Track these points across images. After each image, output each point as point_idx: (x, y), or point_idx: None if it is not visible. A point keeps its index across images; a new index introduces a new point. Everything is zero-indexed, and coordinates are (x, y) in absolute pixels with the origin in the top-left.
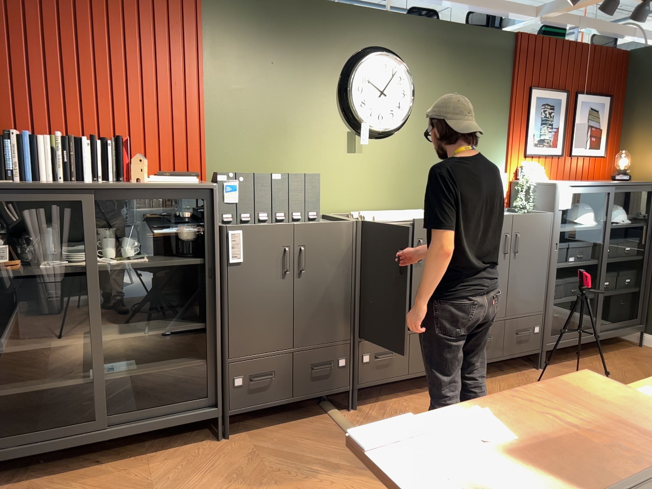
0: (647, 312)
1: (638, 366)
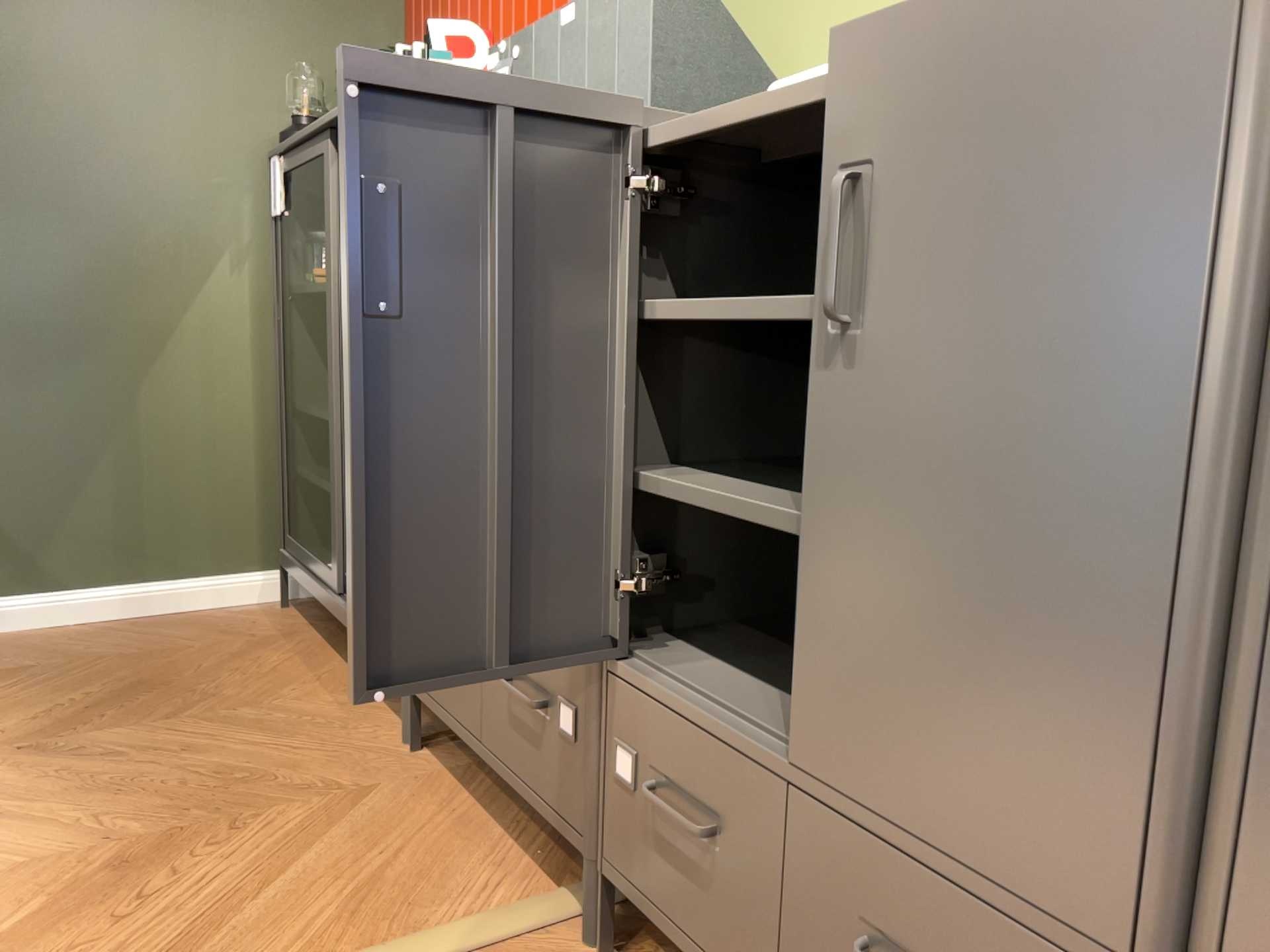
0: None
1: None
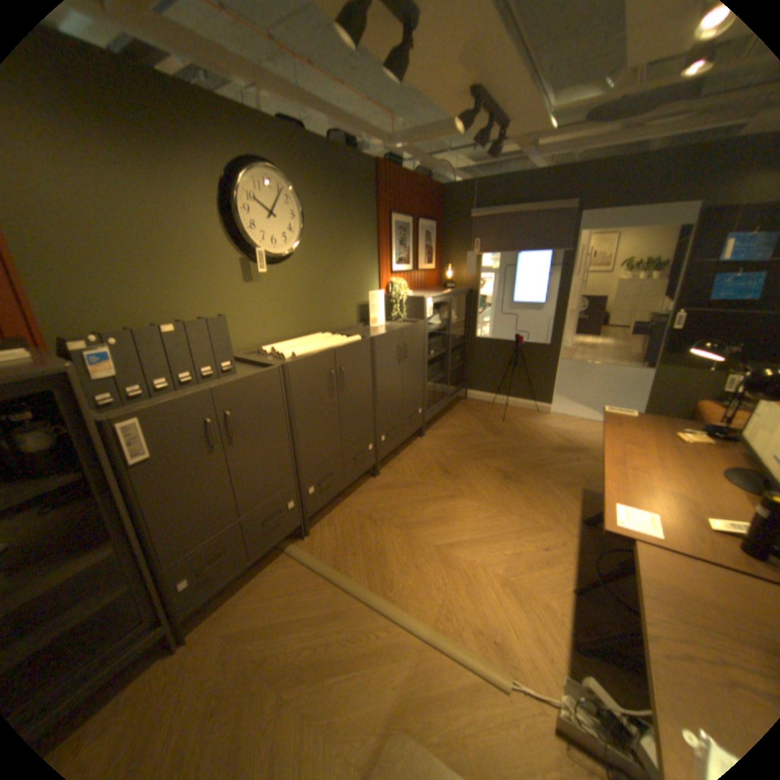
0: (468, 377)
1: (473, 416)
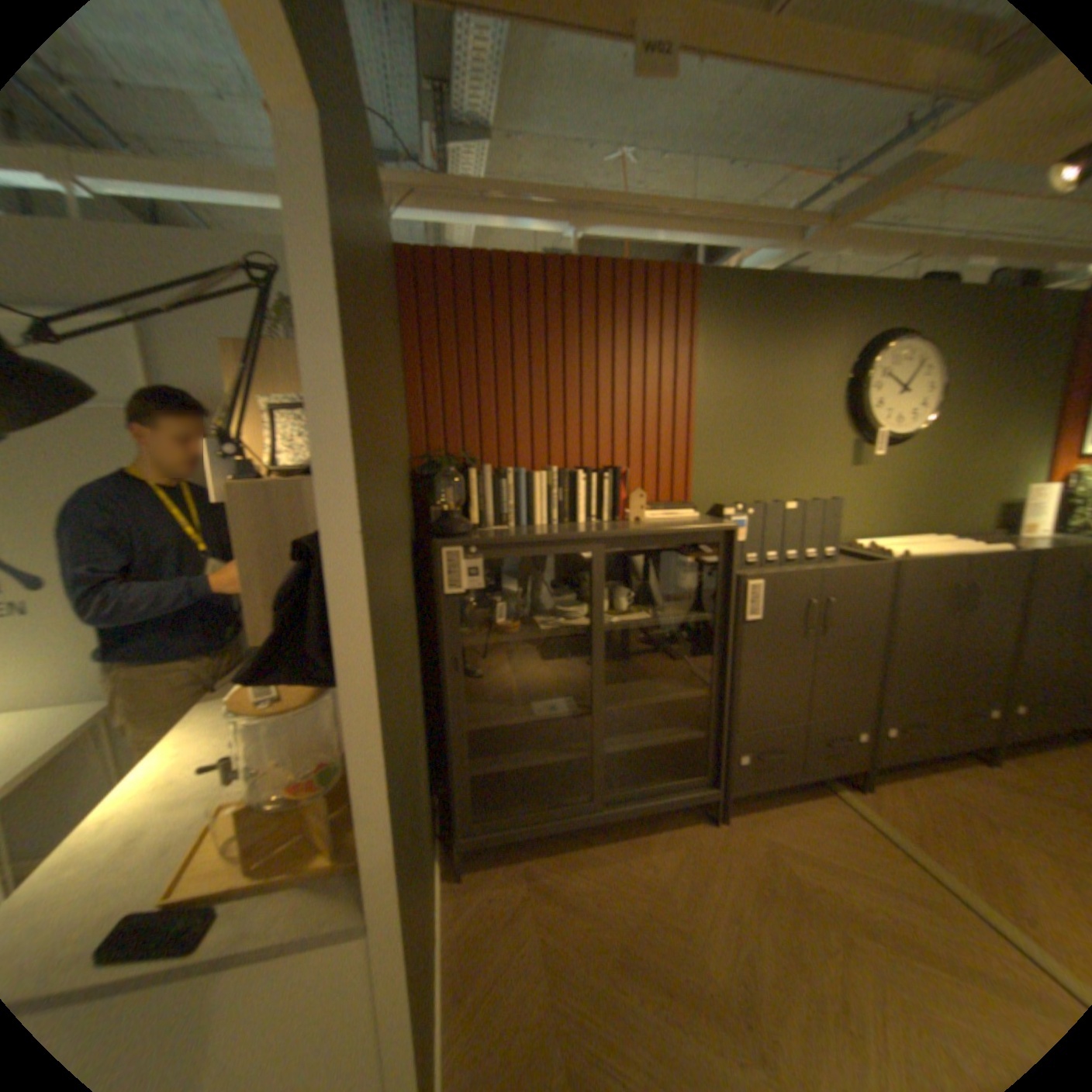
0: None
1: None
